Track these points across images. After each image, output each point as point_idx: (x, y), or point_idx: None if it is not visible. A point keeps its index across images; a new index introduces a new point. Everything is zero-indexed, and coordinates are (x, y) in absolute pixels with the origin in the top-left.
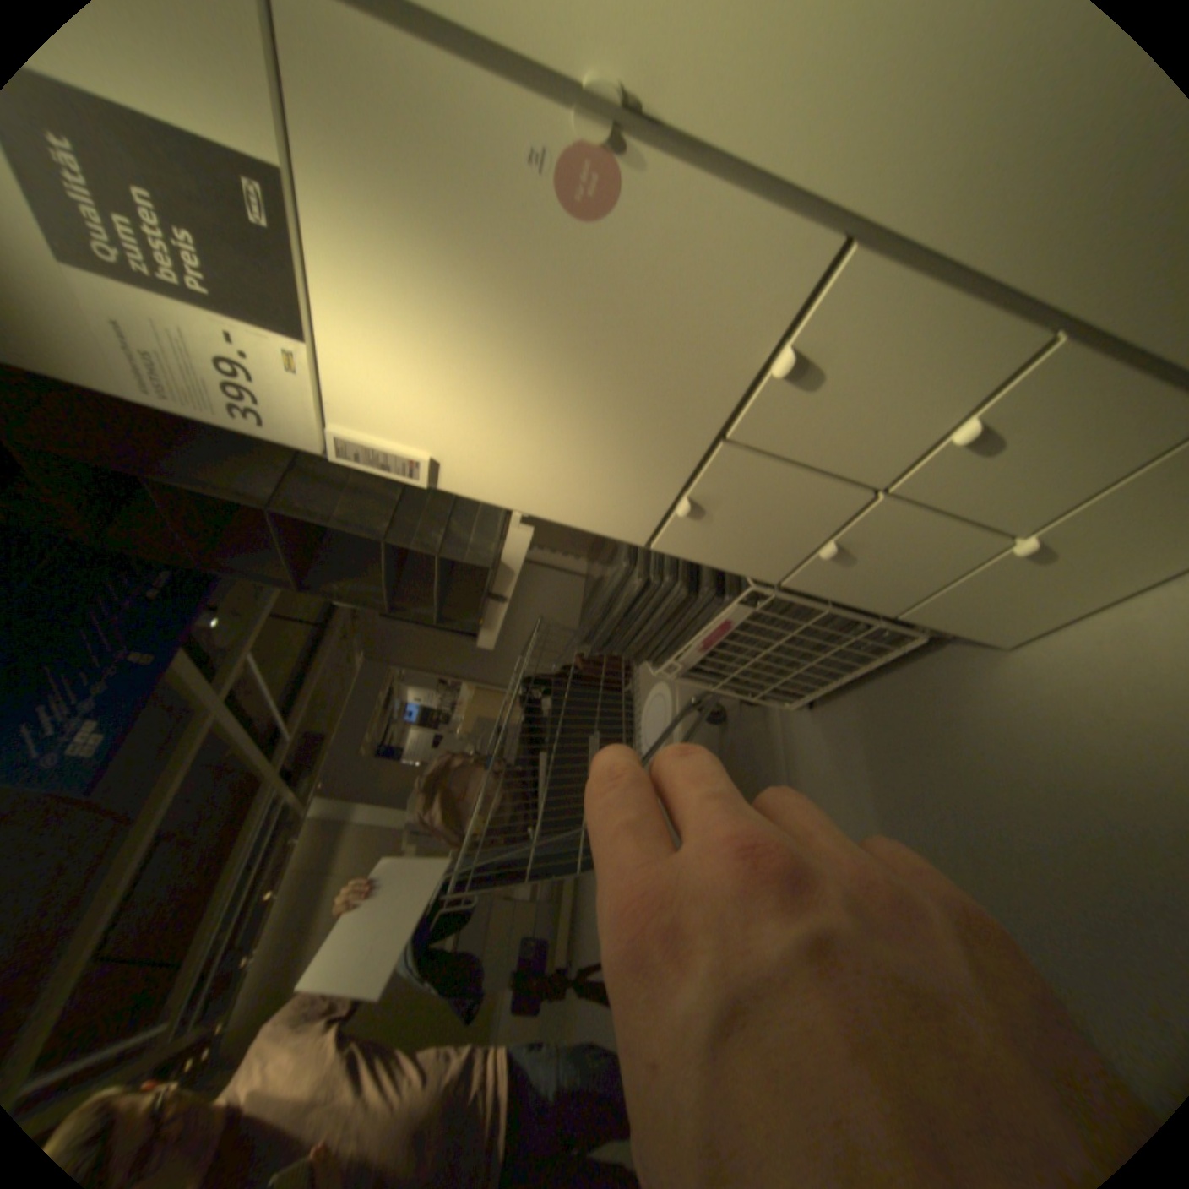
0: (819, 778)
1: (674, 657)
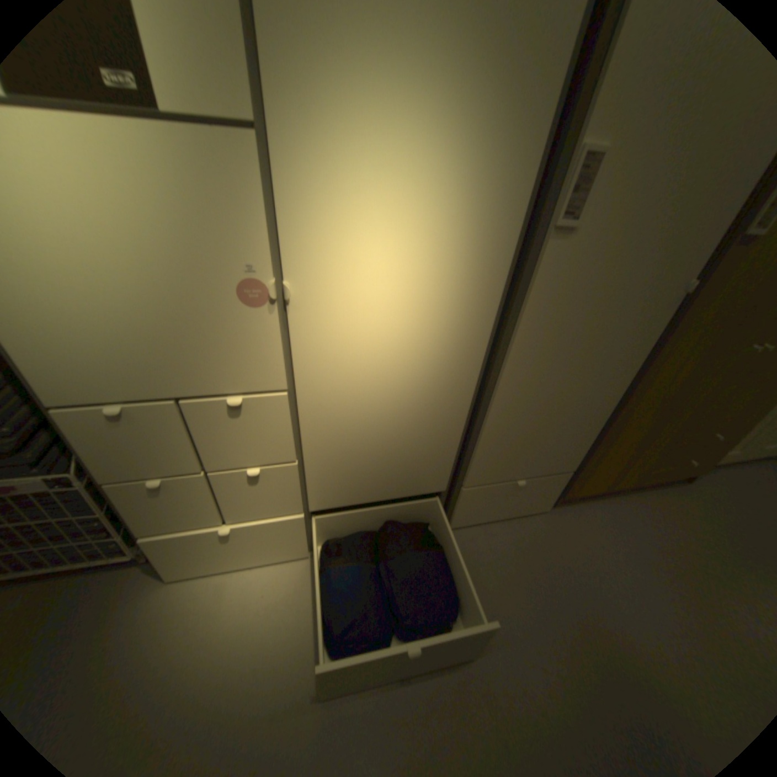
0: None
1: None
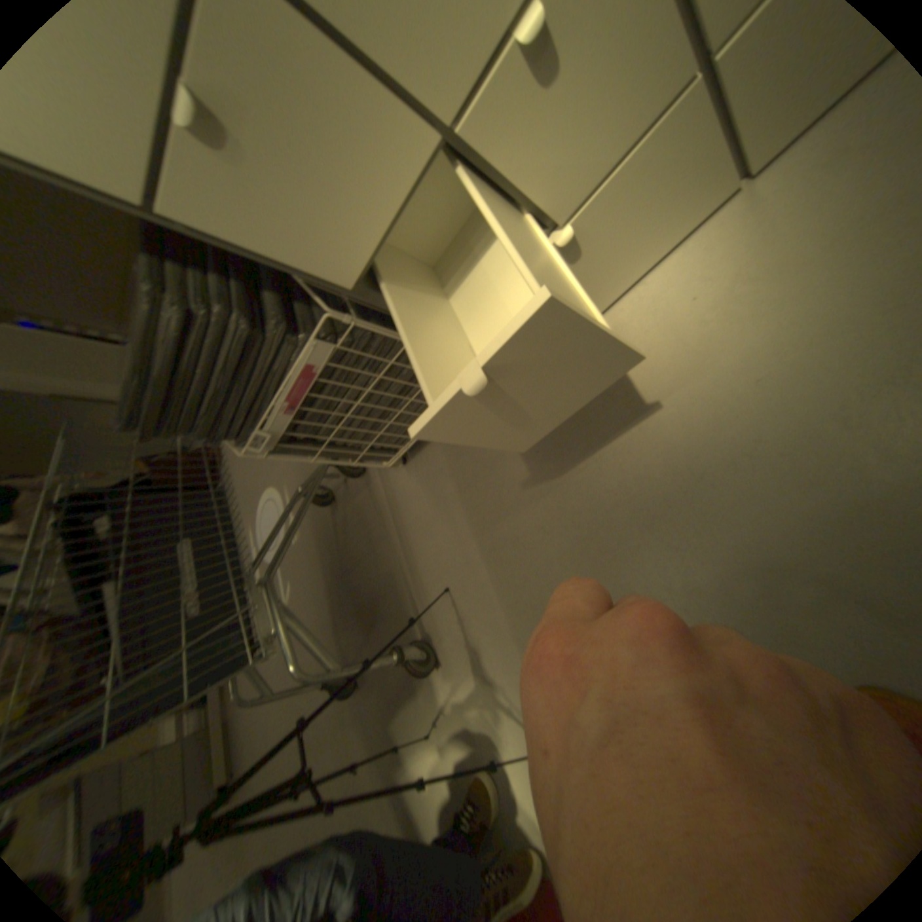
0: (422, 518)
1: (260, 428)
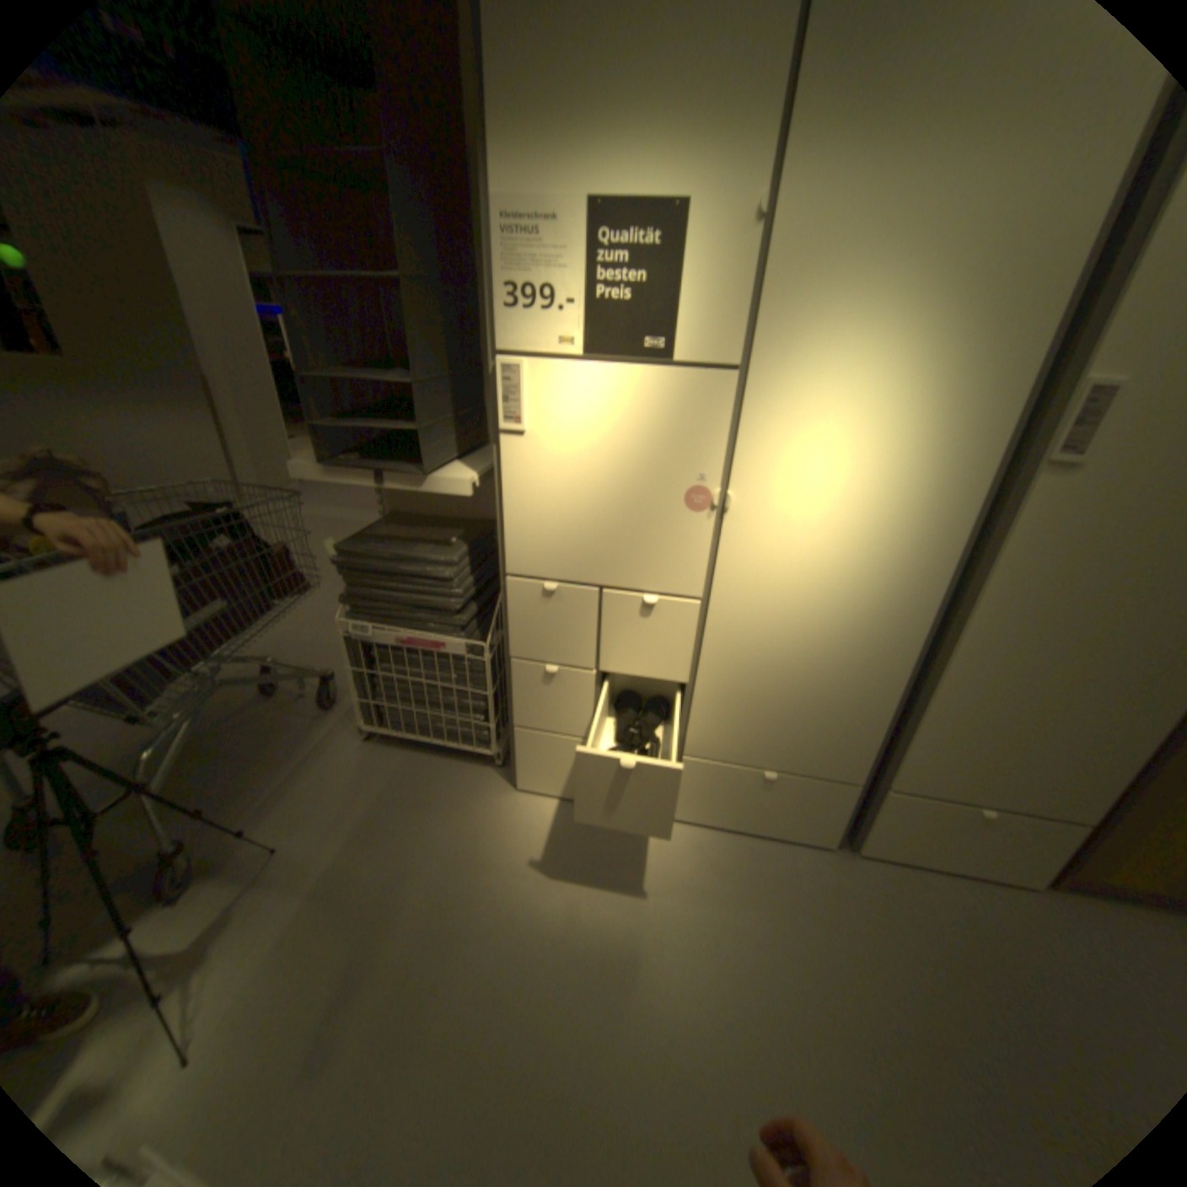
0: (323, 782)
1: (370, 623)
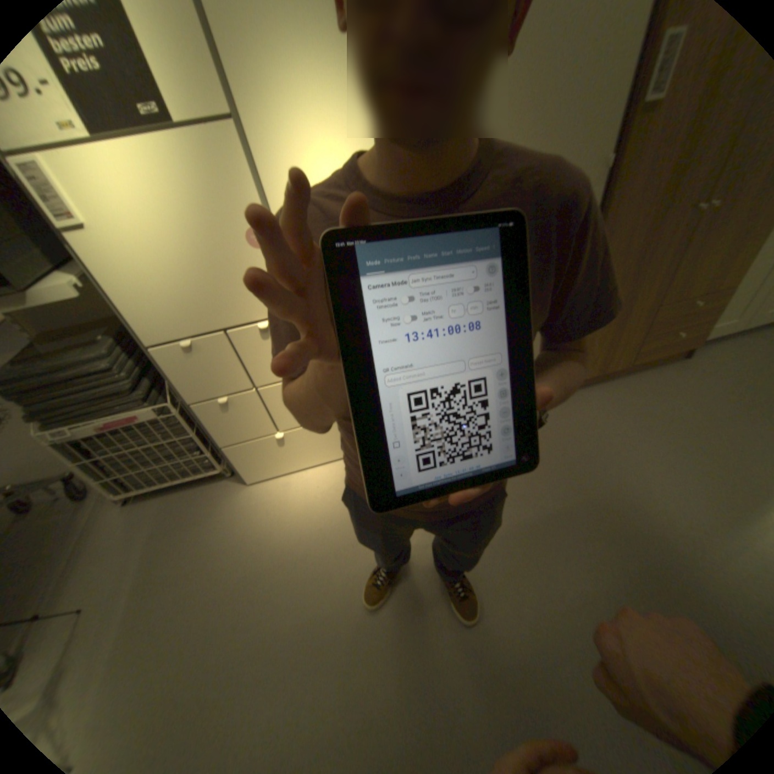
0: (98, 550)
1: (63, 428)
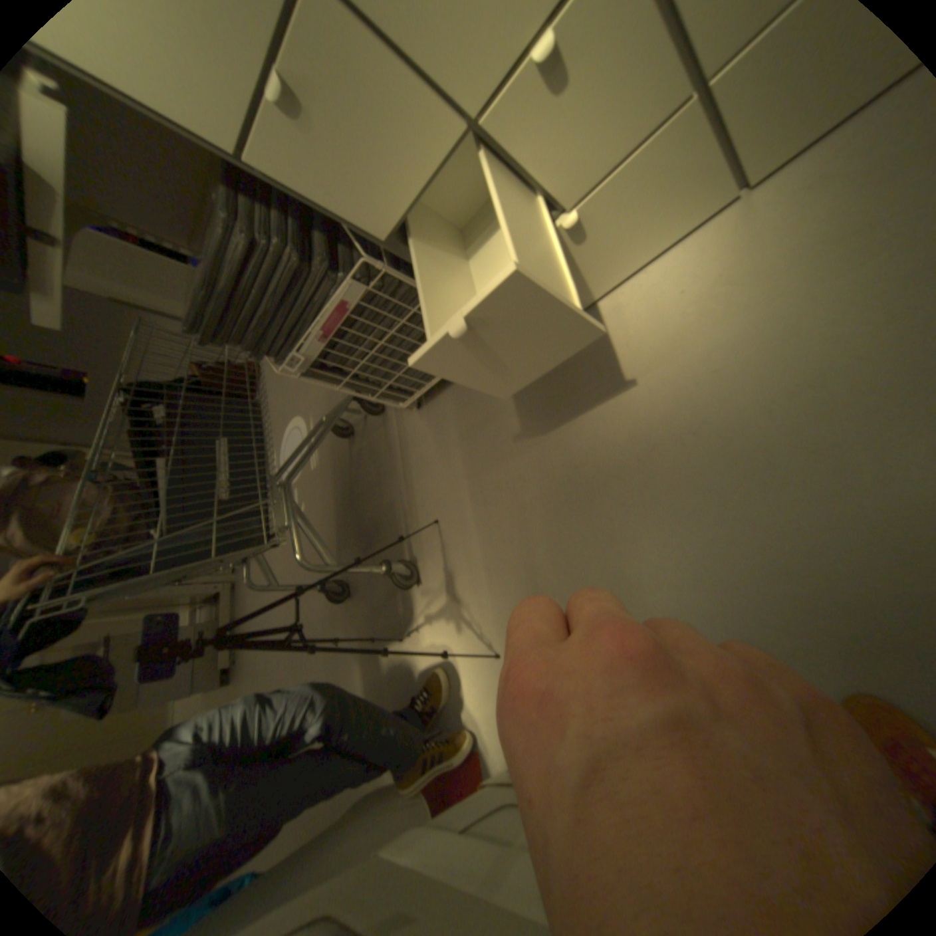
0: (426, 459)
1: (295, 351)
